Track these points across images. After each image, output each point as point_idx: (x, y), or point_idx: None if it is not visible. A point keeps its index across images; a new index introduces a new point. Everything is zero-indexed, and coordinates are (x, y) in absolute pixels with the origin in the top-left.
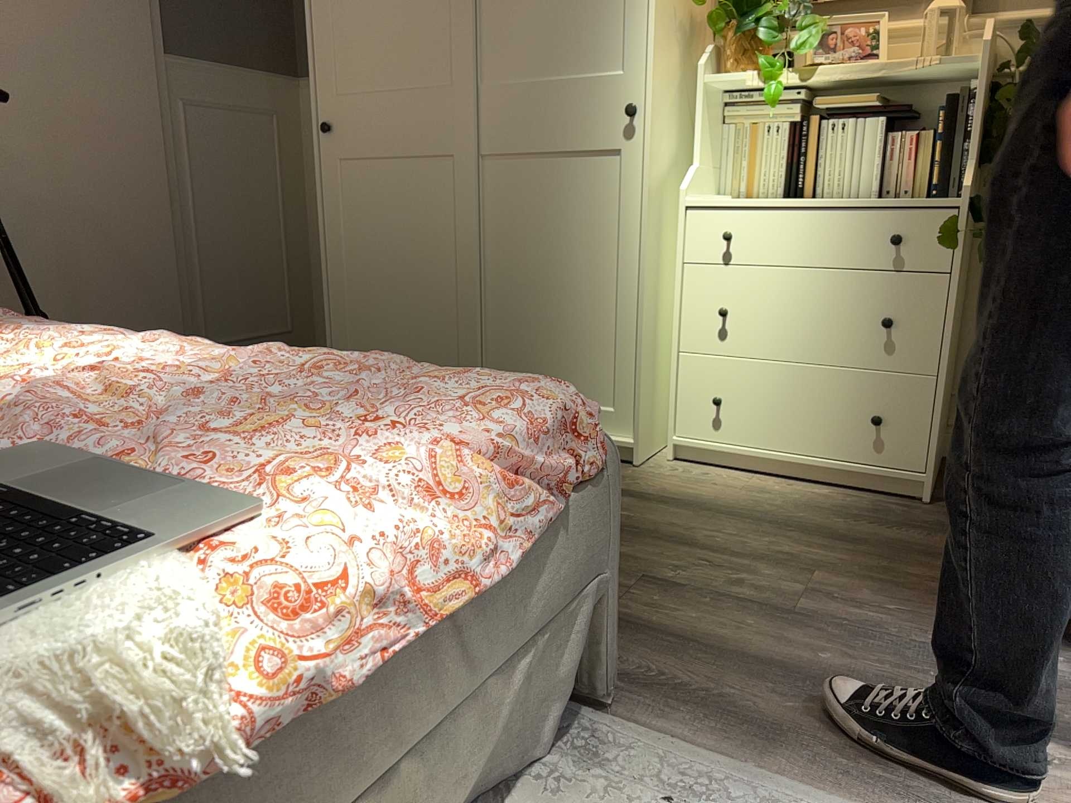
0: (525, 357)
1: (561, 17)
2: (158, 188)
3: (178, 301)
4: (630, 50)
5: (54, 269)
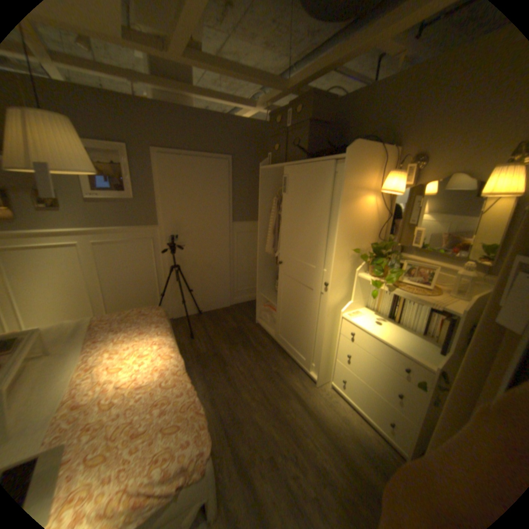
0: (296, 335)
1: (313, 245)
2: (226, 255)
3: (229, 281)
4: (329, 264)
5: (198, 276)
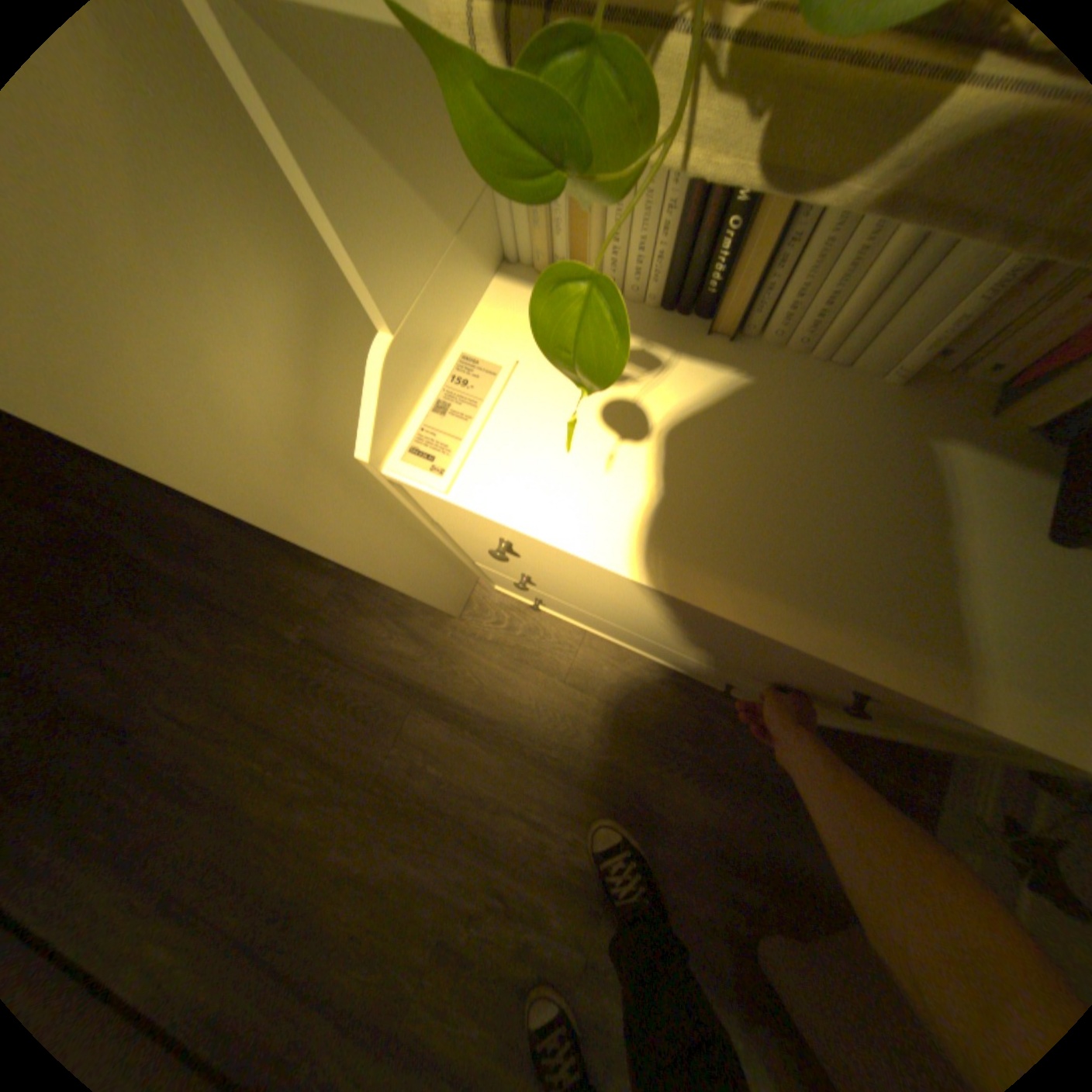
0: None
1: None
2: None
3: None
4: None
5: None
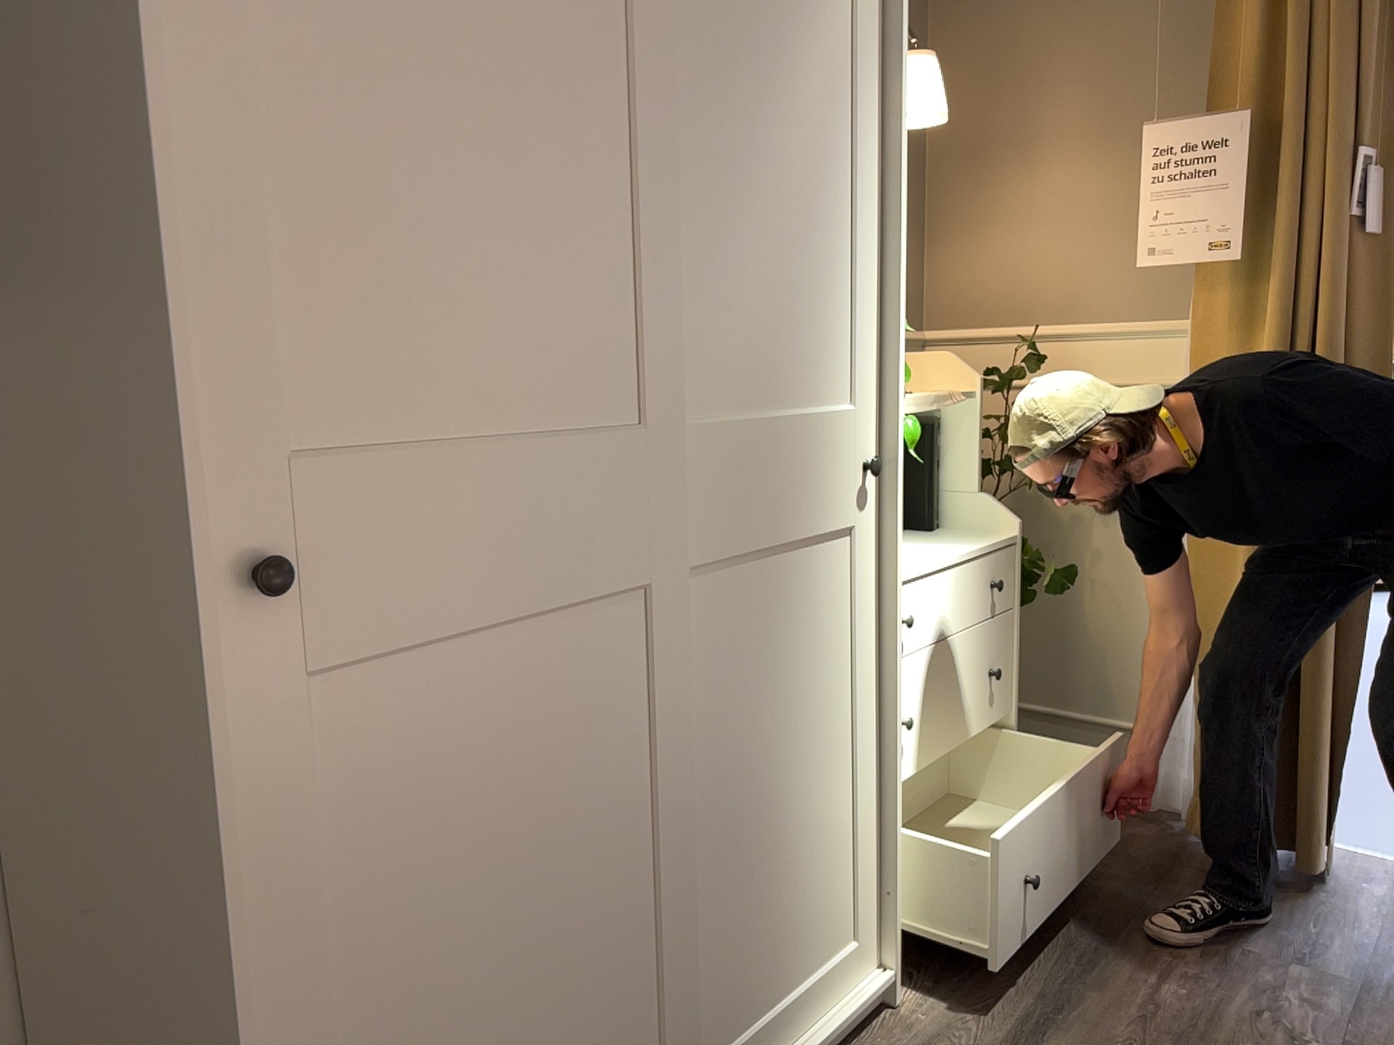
0: (749, 936)
1: (785, 310)
2: None
3: None
4: (859, 376)
5: None
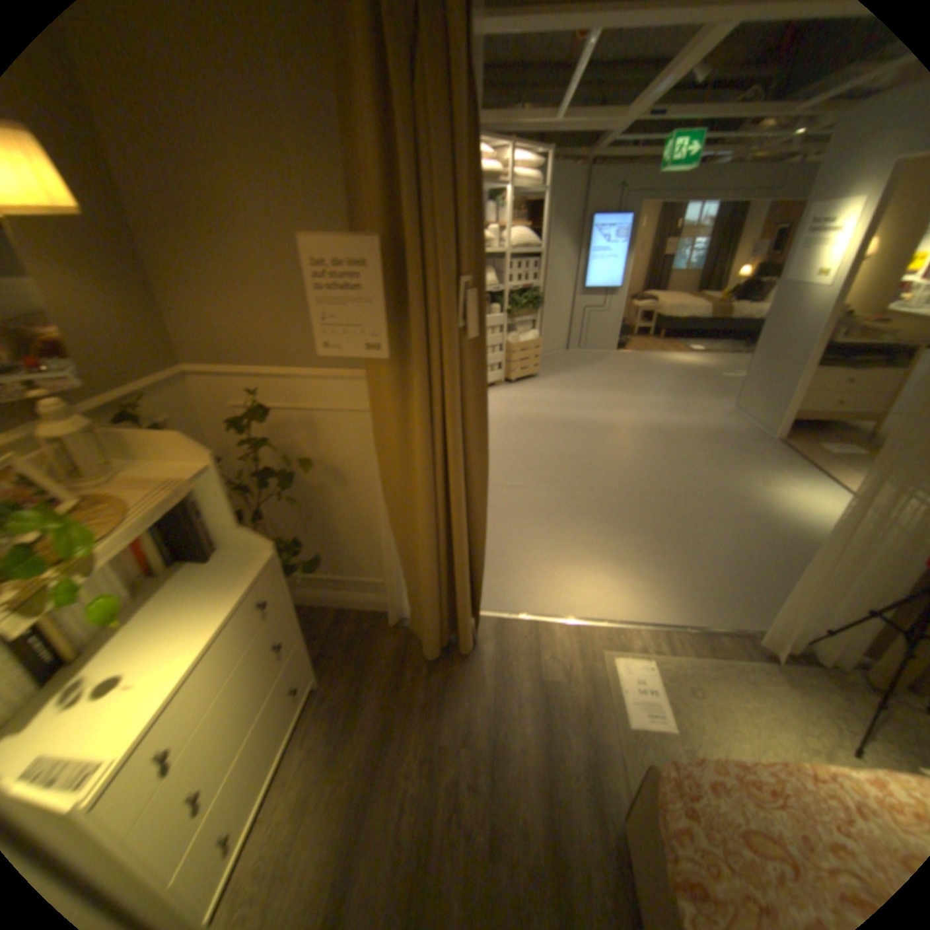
0: None
1: None
2: None
3: None
4: None
5: None
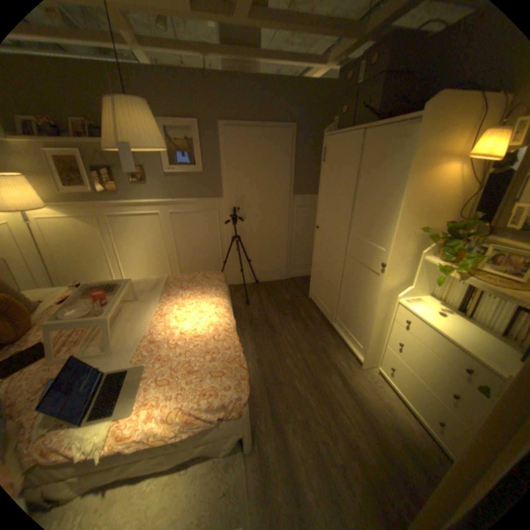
0: (346, 315)
1: (373, 222)
2: (284, 229)
3: (285, 255)
4: (389, 244)
5: (256, 248)
